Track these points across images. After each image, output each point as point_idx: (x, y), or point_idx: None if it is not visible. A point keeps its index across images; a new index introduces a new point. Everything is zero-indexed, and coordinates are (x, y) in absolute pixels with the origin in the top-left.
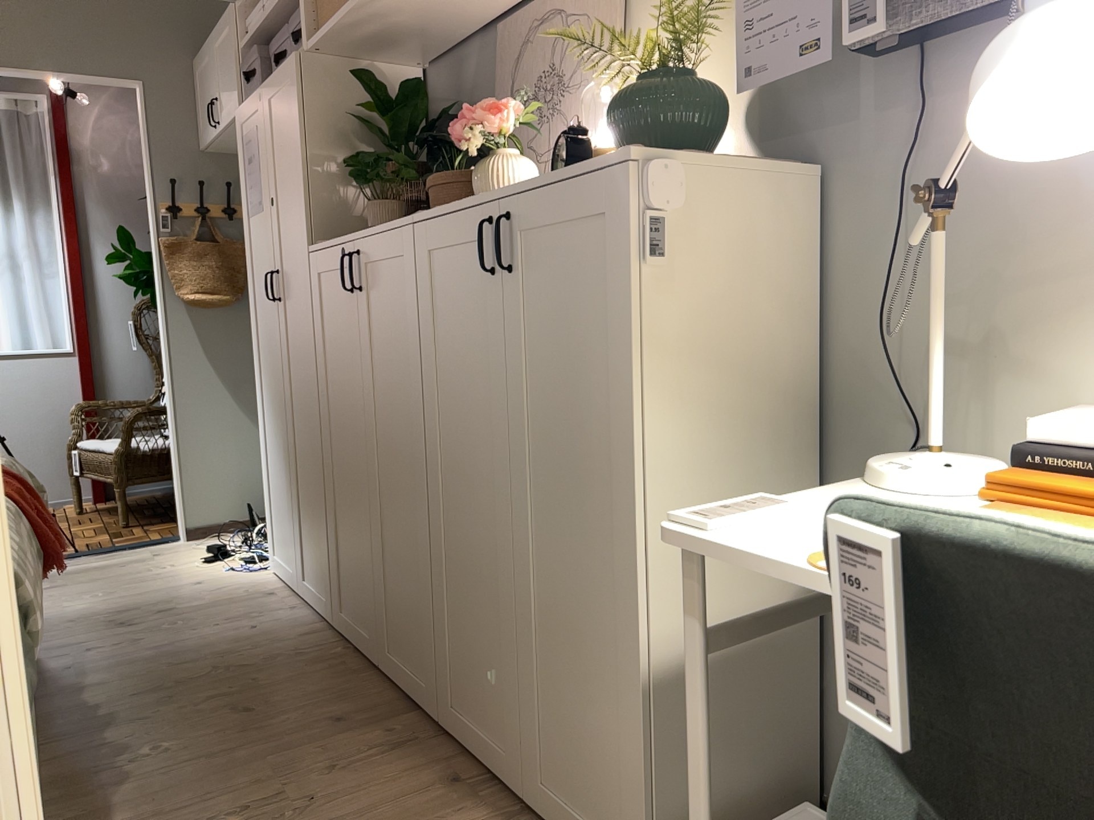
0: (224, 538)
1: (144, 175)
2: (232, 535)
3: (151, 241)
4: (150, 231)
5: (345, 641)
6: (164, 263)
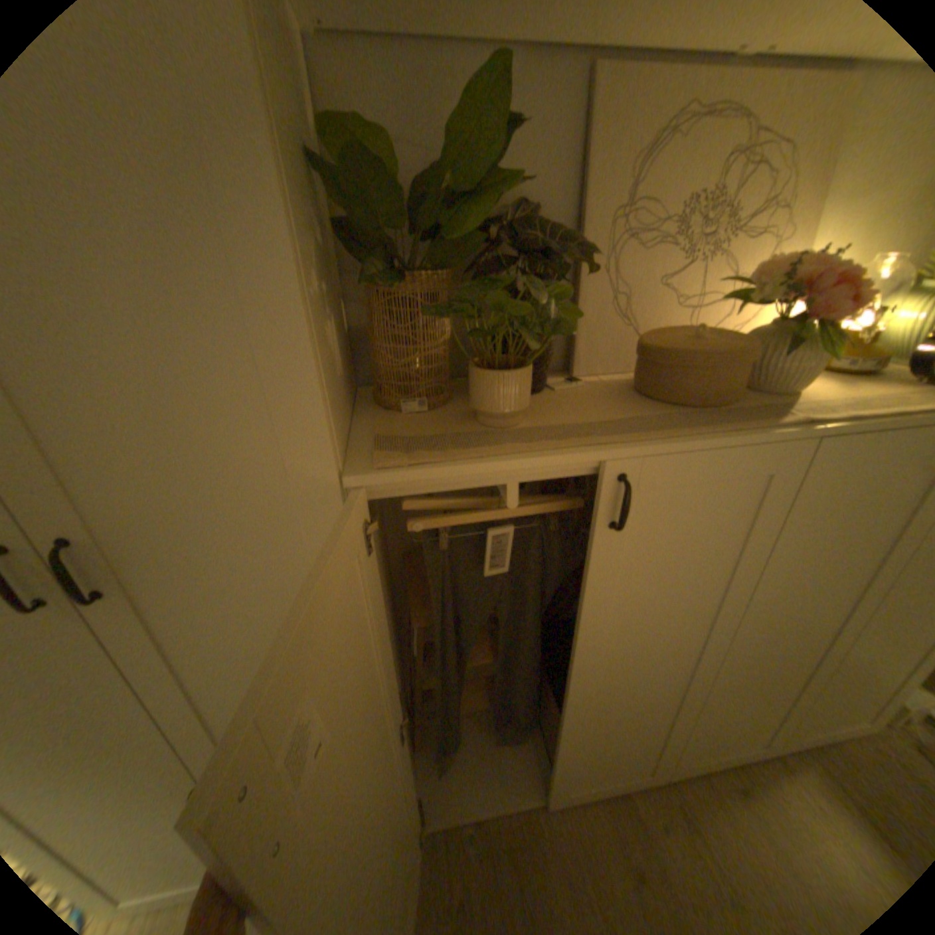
0: None
1: None
2: None
3: None
4: None
5: (447, 834)
6: None
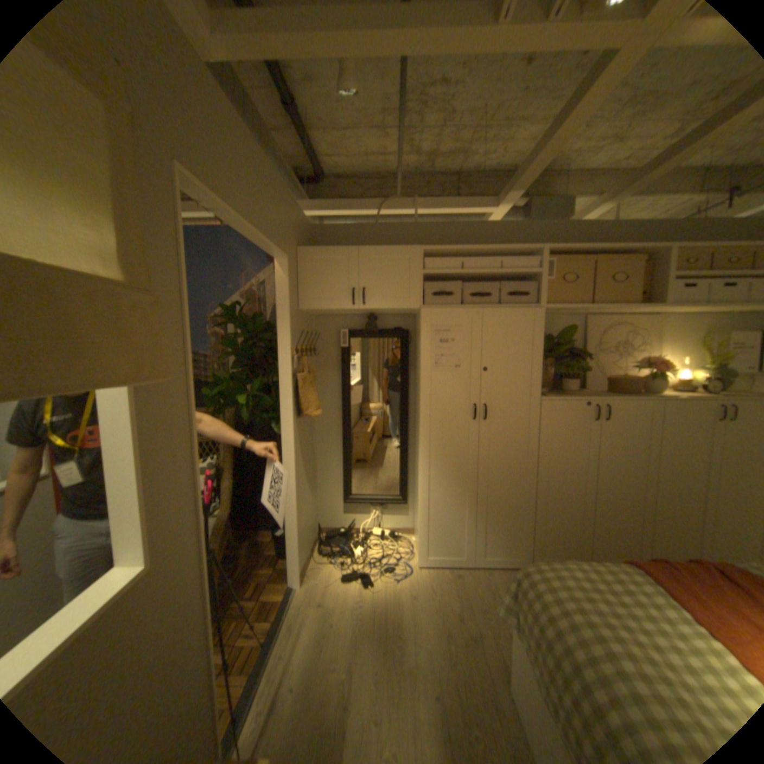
0: (318, 572)
1: (279, 325)
2: (315, 568)
3: (281, 376)
4: (280, 368)
5: None
6: (292, 391)
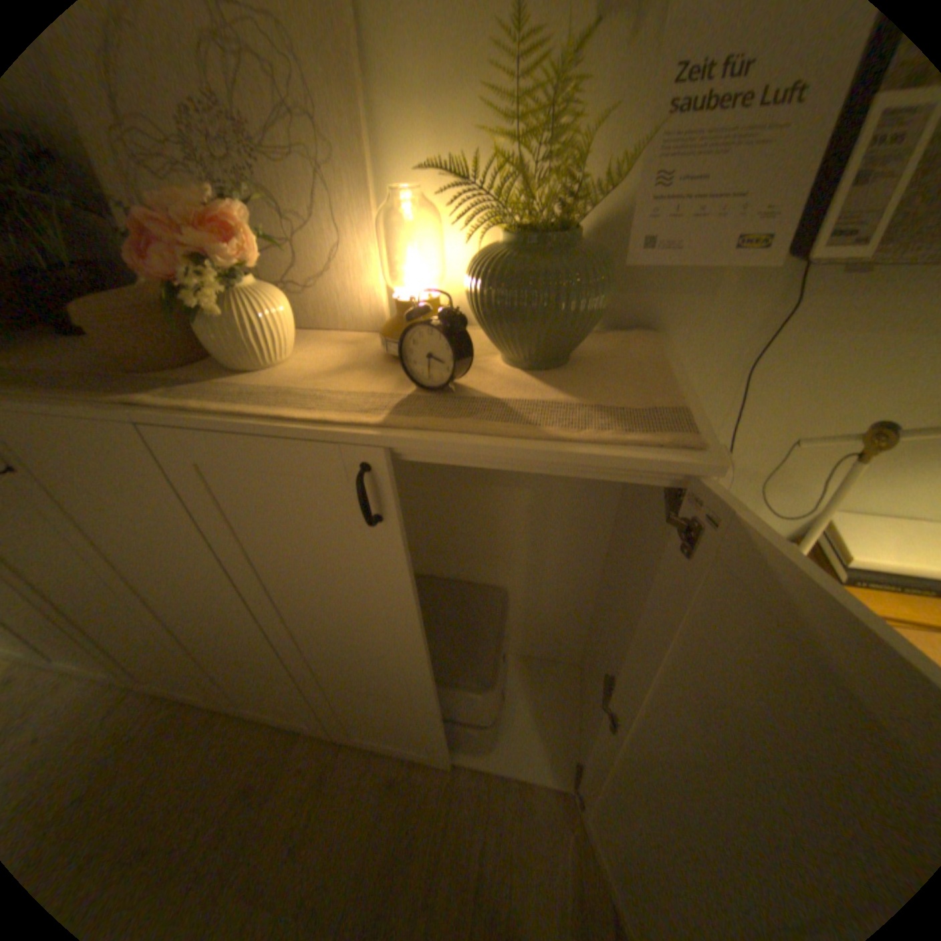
0: None
1: None
2: None
3: None
4: None
5: (158, 694)
6: None
